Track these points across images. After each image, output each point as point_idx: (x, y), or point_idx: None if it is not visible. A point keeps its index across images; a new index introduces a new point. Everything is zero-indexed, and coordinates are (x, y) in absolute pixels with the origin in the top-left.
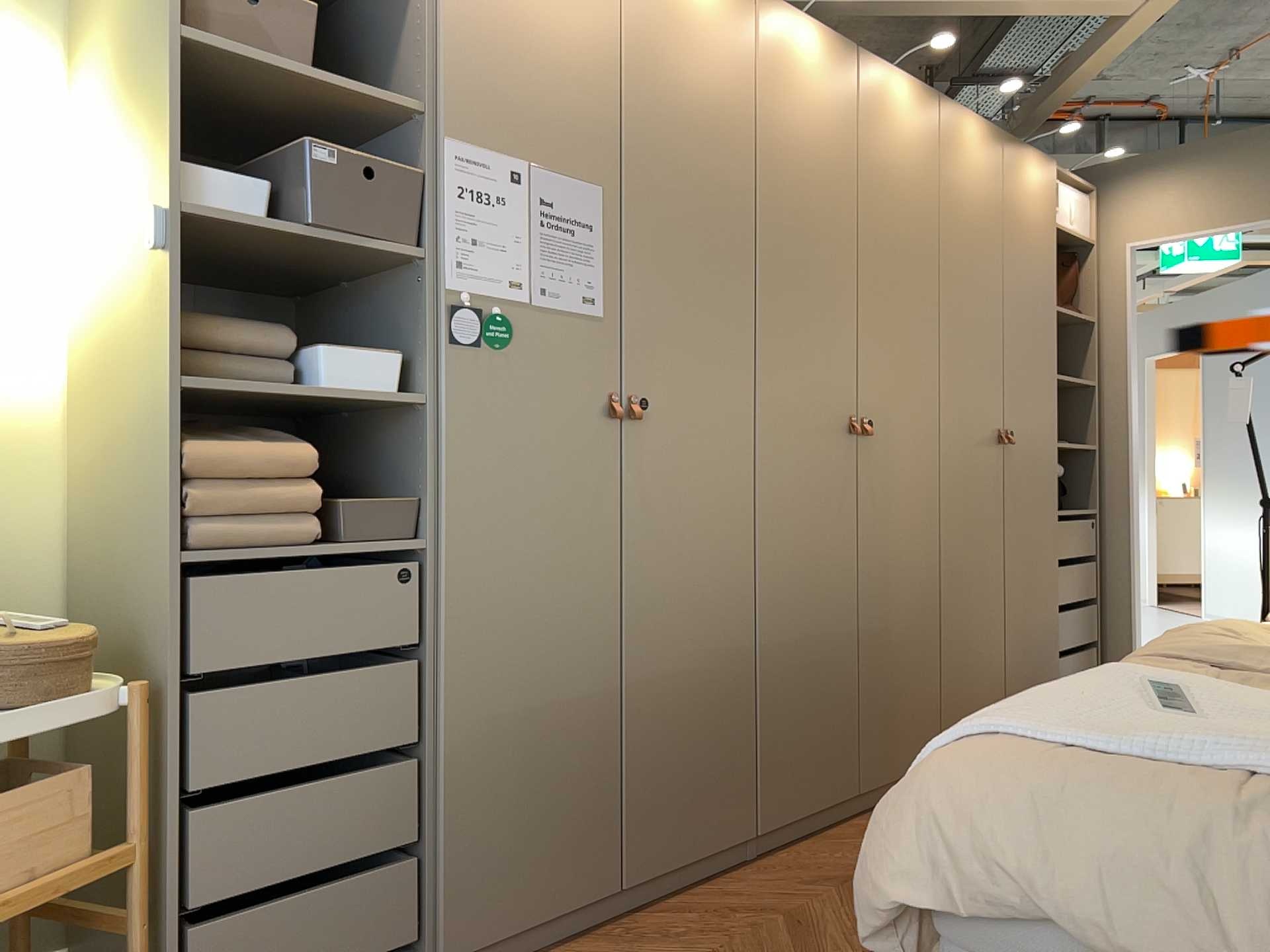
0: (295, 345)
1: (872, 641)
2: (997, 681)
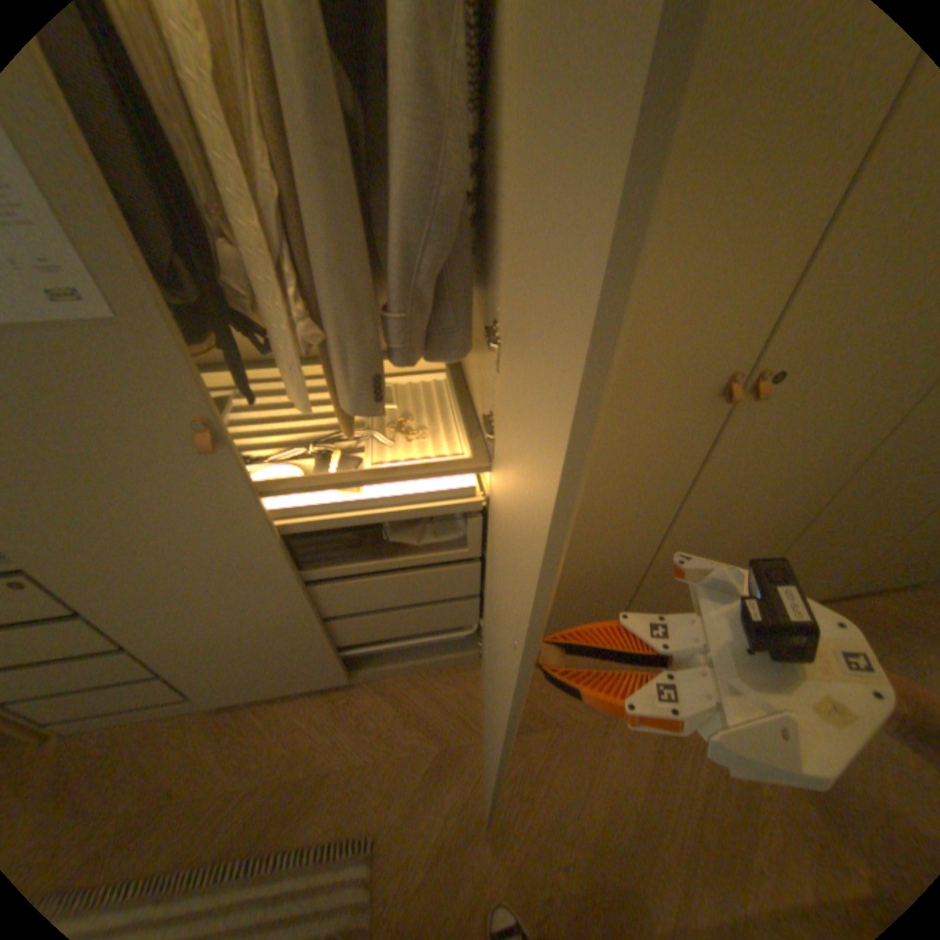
0: None
1: (669, 568)
2: (851, 574)
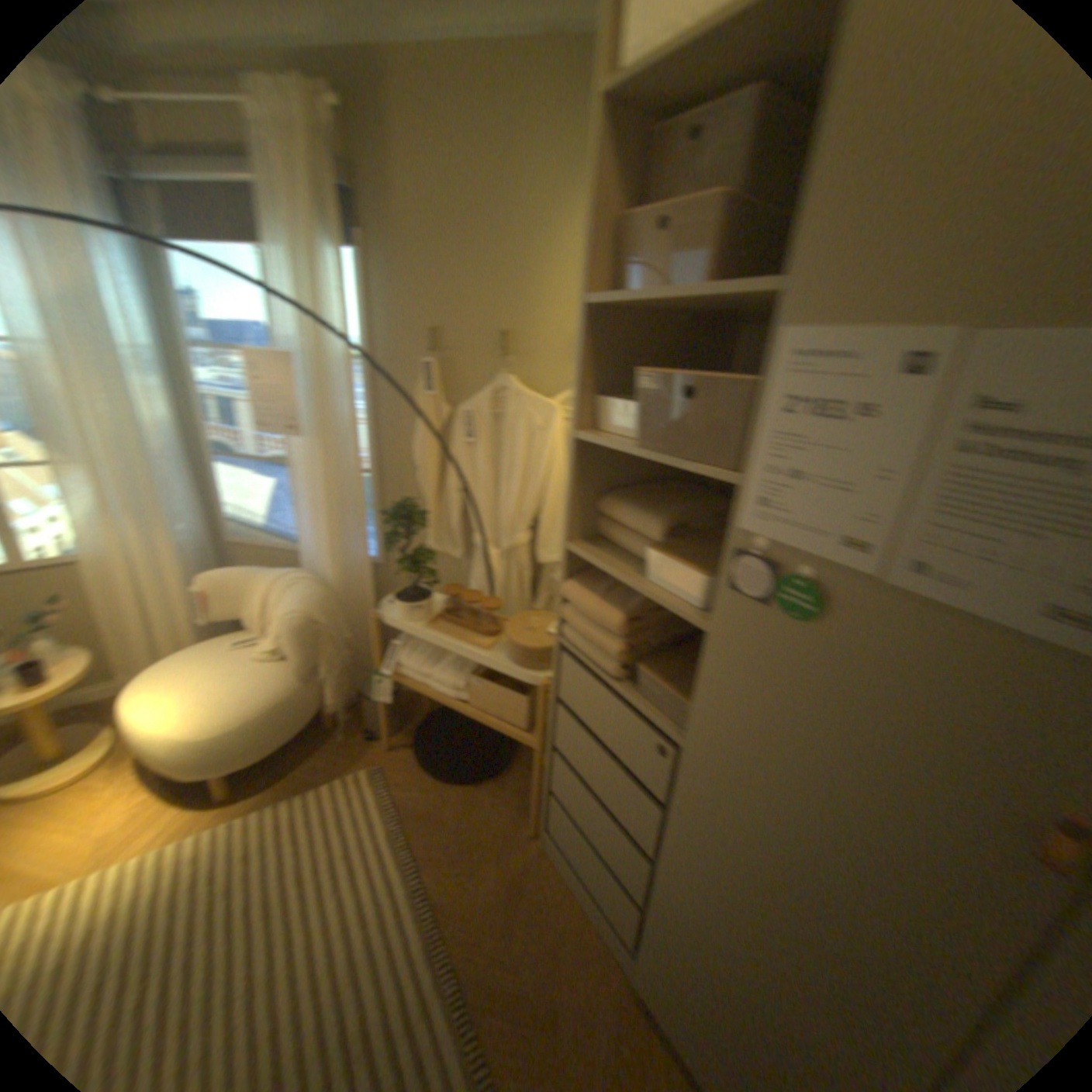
0: (660, 537)
1: None
2: None
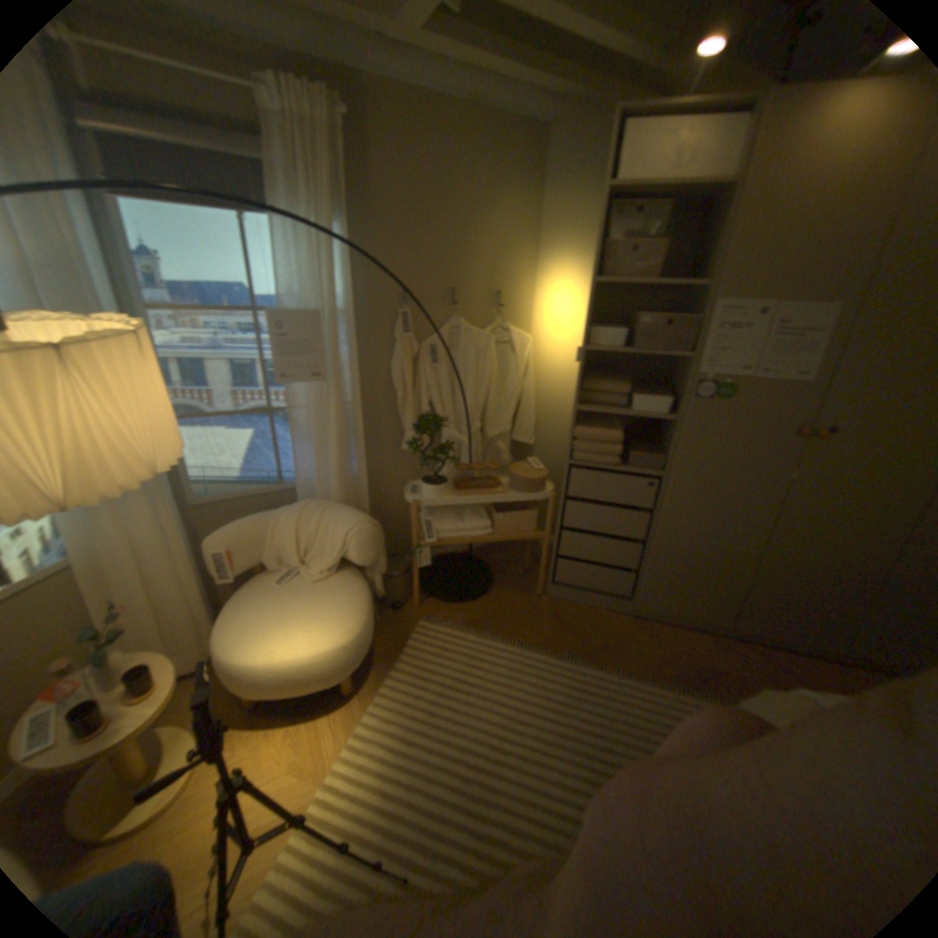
0: (632, 390)
1: None
2: None
